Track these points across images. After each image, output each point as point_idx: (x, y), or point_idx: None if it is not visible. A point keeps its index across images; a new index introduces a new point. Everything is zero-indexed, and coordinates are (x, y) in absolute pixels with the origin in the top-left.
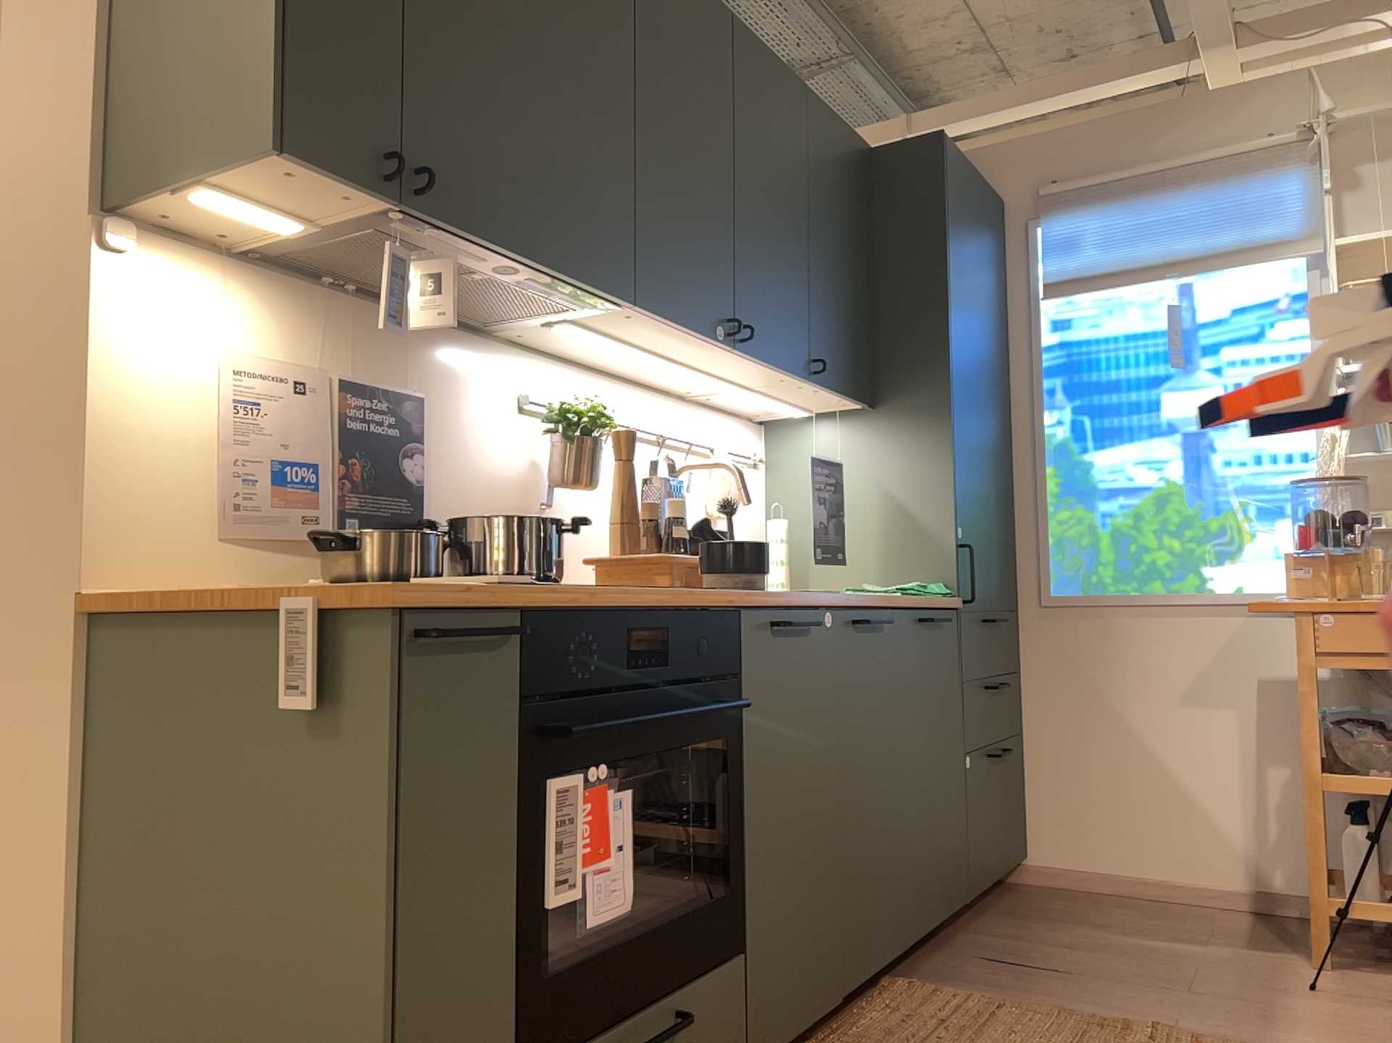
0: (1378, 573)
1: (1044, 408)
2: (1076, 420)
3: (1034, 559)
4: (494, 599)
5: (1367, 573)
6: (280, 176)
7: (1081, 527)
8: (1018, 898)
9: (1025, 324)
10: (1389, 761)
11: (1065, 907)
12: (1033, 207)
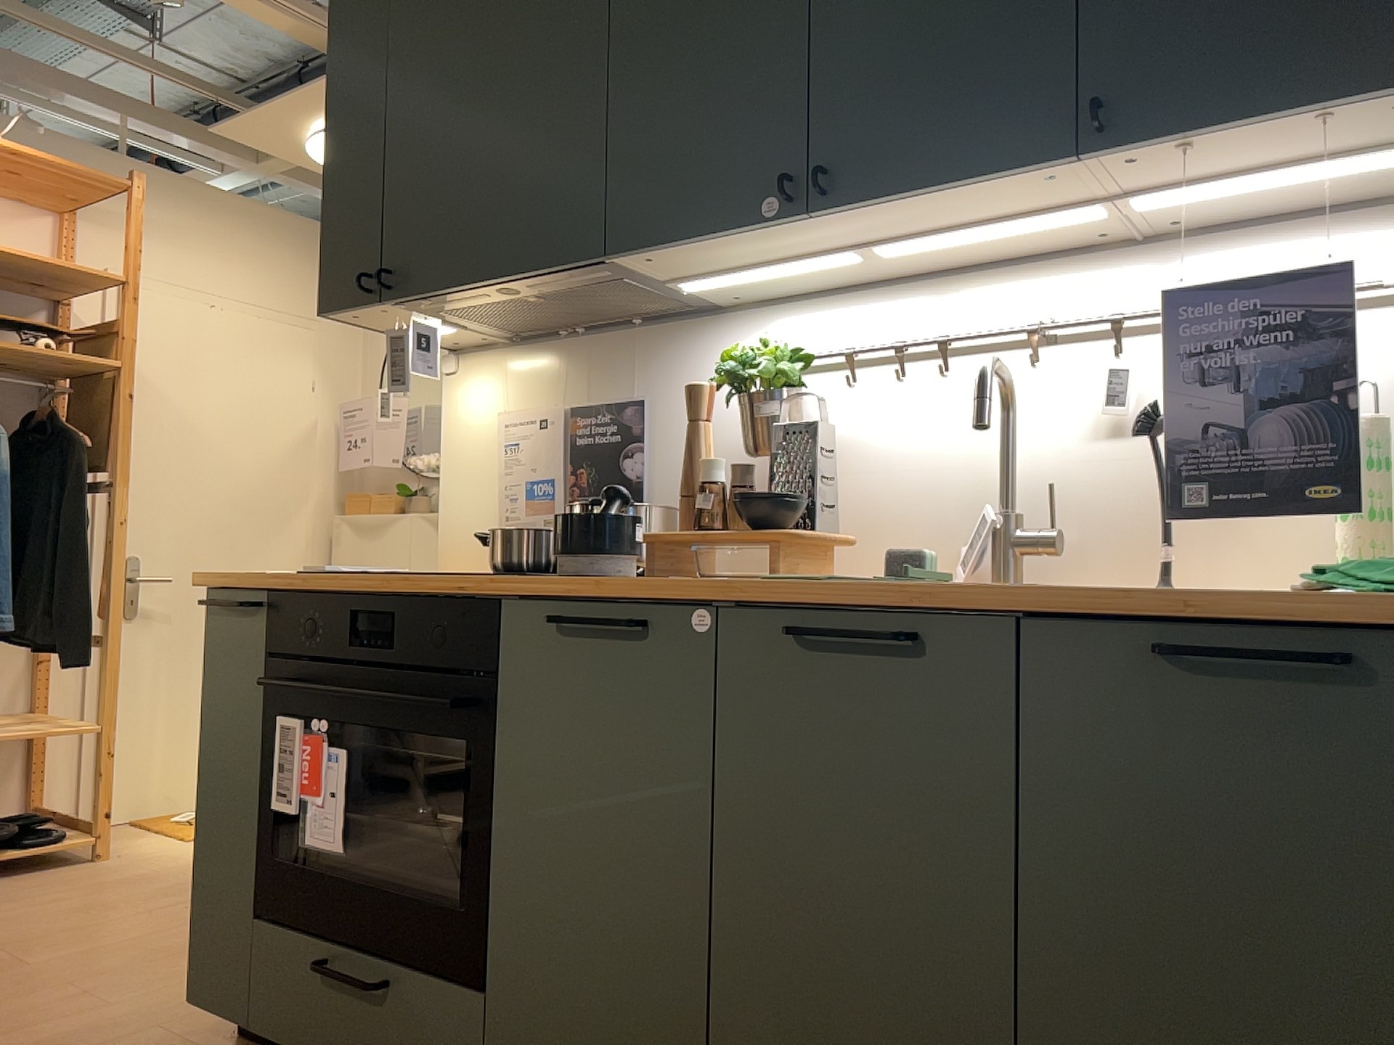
0: None
1: None
2: None
3: None
4: (245, 582)
5: None
6: (361, 319)
7: None
8: None
9: None
10: None
11: None
12: None
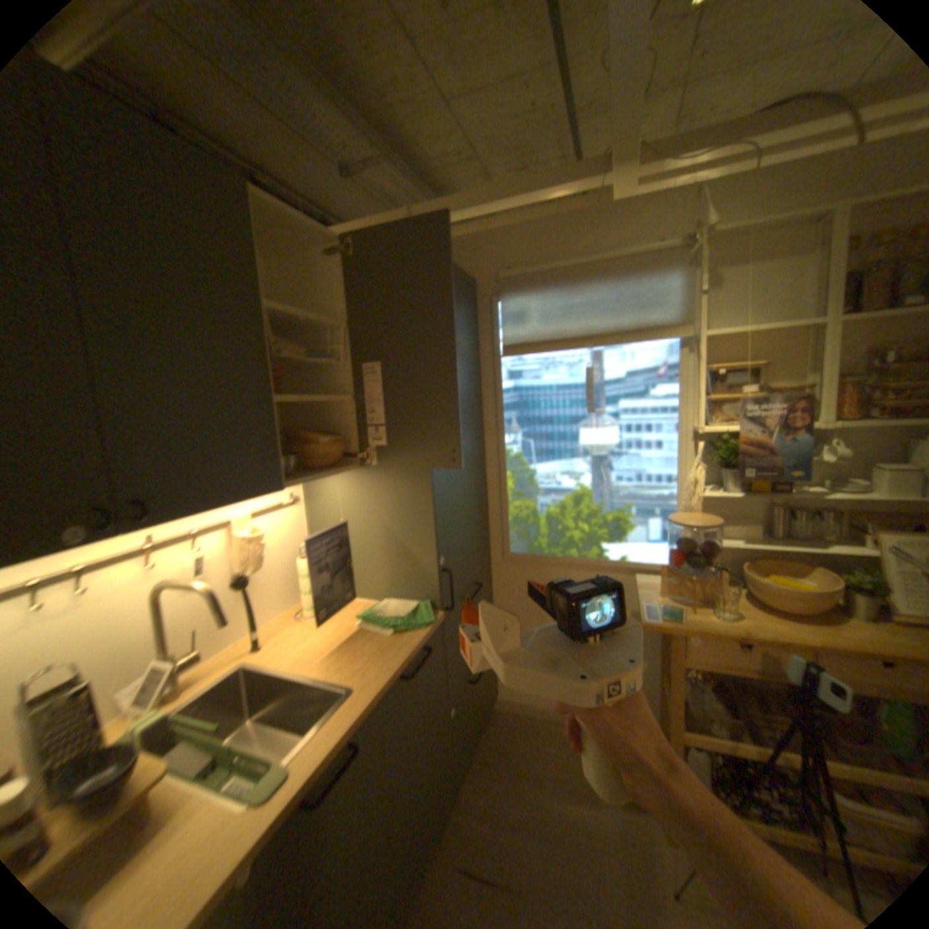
0: (727, 594)
1: (504, 433)
2: (525, 442)
3: (499, 529)
4: None
5: (719, 592)
6: None
7: (528, 512)
8: (491, 739)
9: (491, 372)
10: (727, 726)
11: (517, 751)
12: (495, 285)
